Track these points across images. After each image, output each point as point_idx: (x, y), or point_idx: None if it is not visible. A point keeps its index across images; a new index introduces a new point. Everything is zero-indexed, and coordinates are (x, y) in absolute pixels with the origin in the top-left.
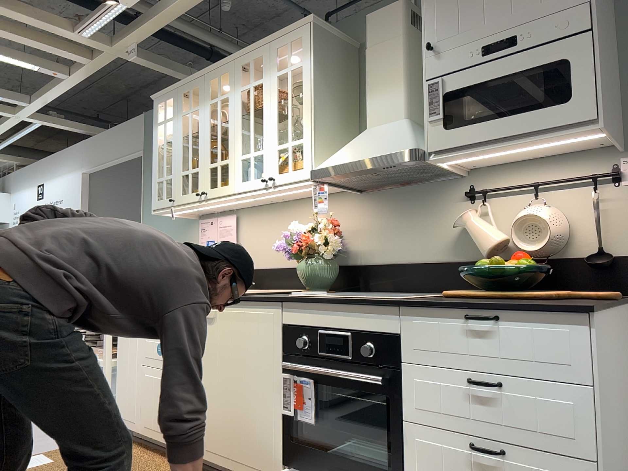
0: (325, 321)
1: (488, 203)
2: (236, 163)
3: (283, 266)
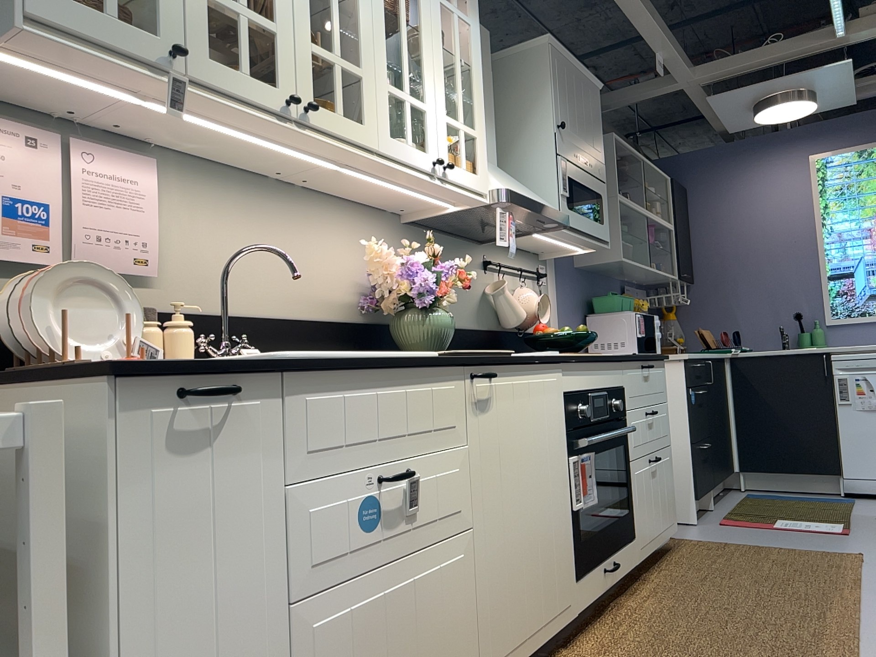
0: (592, 381)
1: (500, 276)
2: (379, 90)
3: (290, 317)
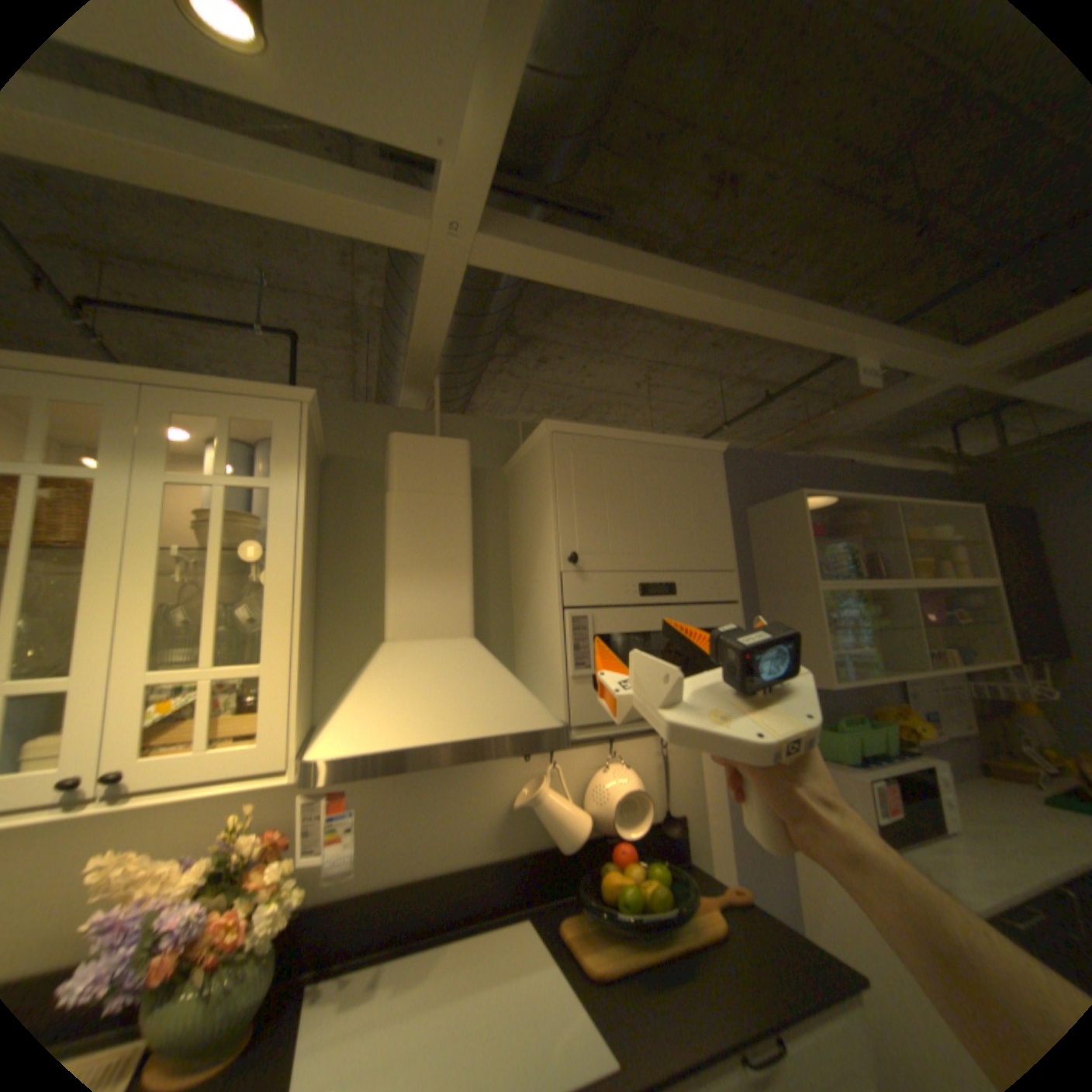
0: None
1: (553, 761)
2: None
3: None
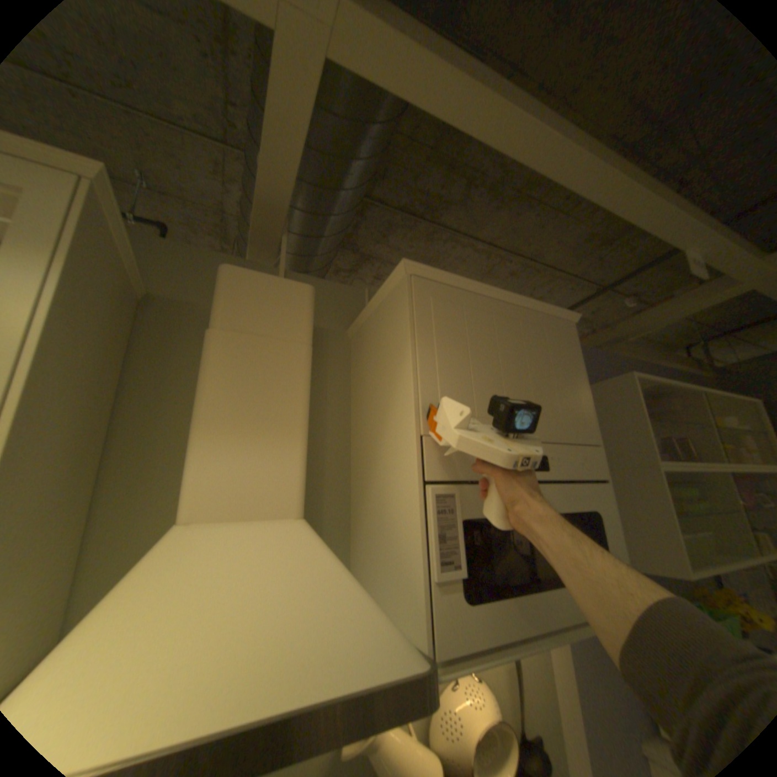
0: None
1: None
2: None
3: None
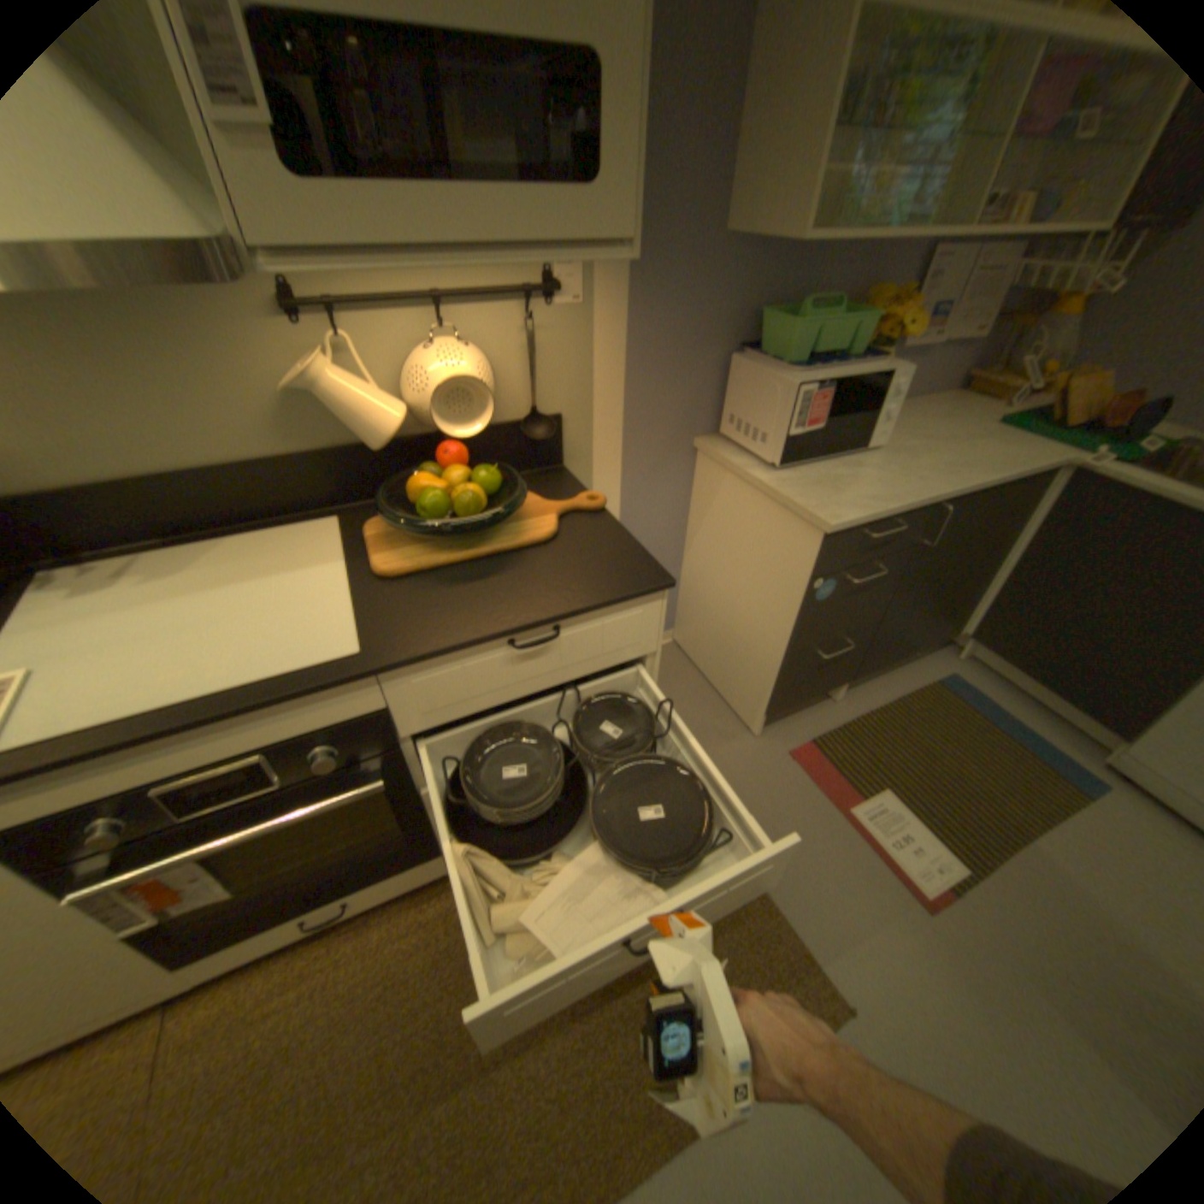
0: (158, 766)
1: (340, 326)
2: None
3: None
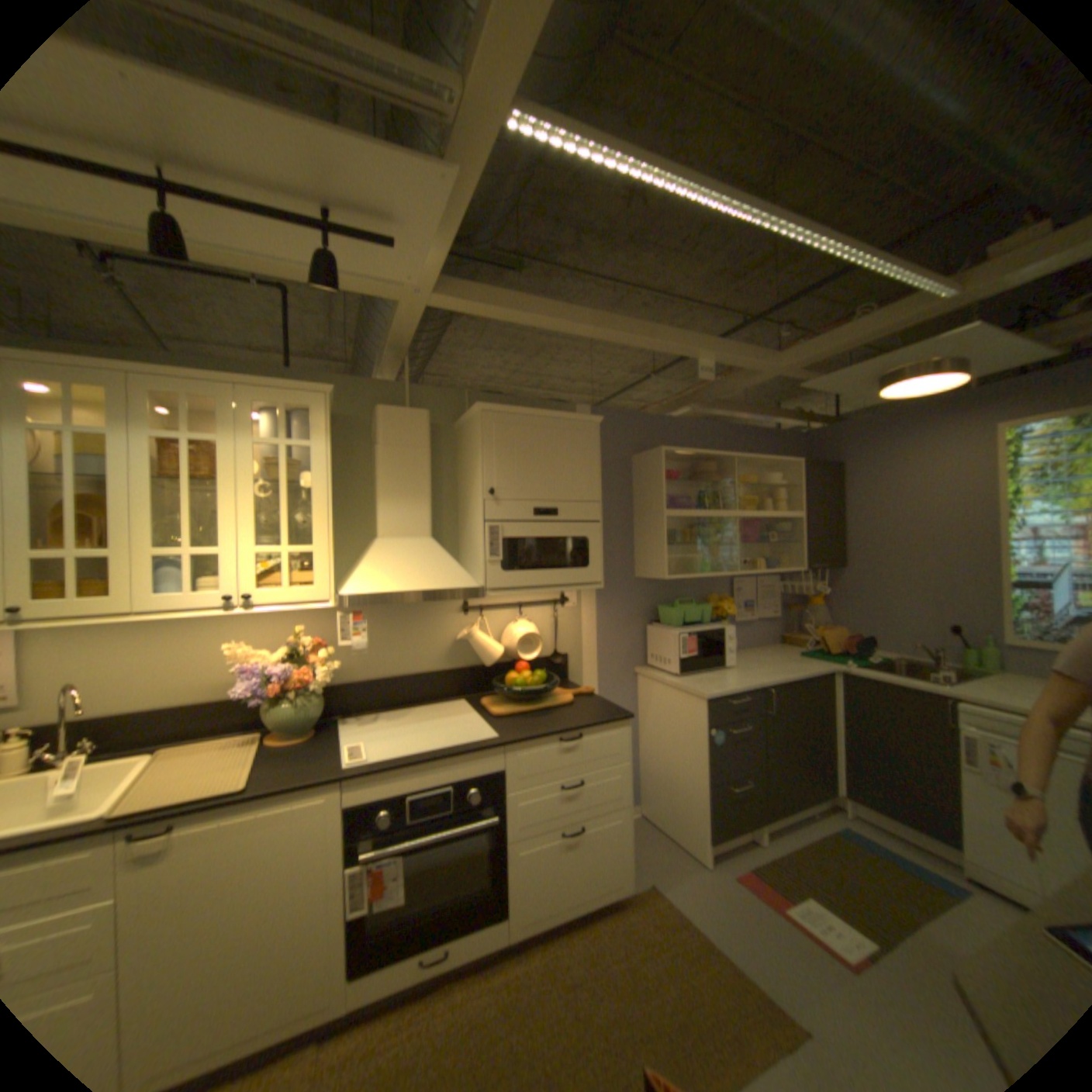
0: (415, 783)
1: (482, 616)
2: (138, 559)
3: (174, 704)
